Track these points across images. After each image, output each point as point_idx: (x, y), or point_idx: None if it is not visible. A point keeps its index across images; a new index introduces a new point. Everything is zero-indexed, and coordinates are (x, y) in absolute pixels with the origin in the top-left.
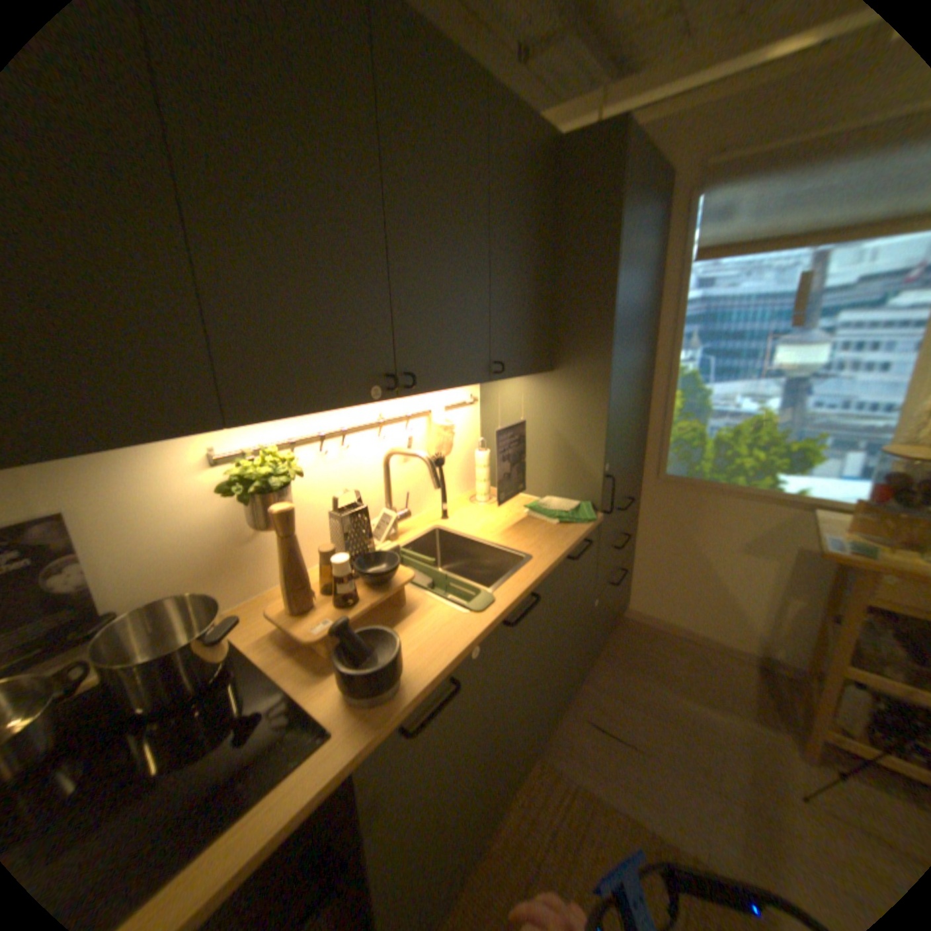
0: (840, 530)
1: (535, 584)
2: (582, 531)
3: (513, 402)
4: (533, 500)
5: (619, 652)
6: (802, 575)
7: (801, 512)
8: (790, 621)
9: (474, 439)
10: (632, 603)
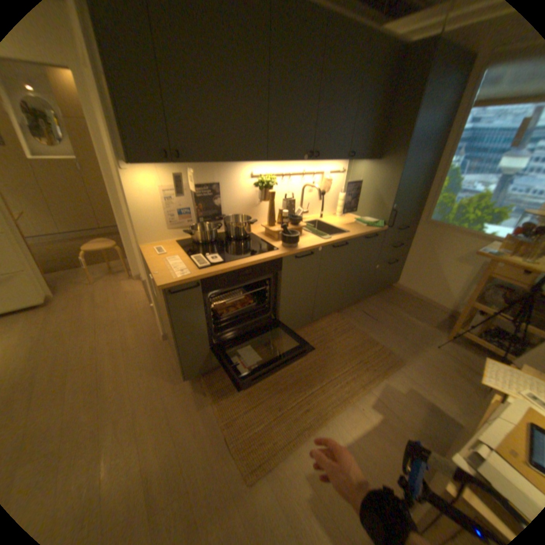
0: (496, 248)
1: (346, 238)
2: (374, 230)
3: (360, 173)
4: (359, 218)
5: (385, 296)
6: (481, 273)
7: (489, 243)
8: (470, 295)
9: (339, 189)
10: (399, 281)
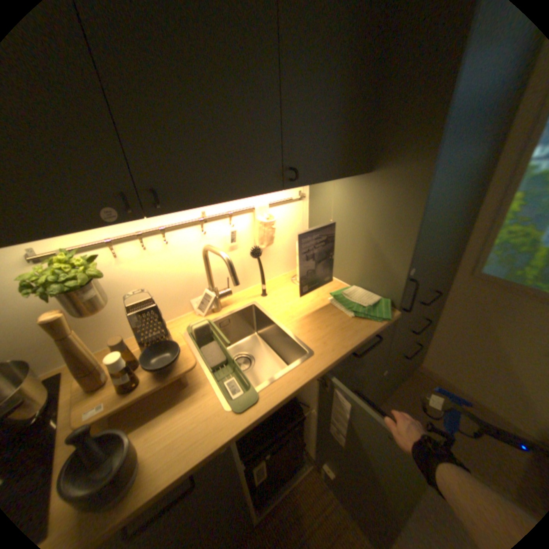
0: None
1: (304, 385)
2: (374, 328)
3: (334, 200)
4: (341, 287)
5: (404, 398)
6: None
7: None
8: None
9: (299, 230)
10: (425, 363)
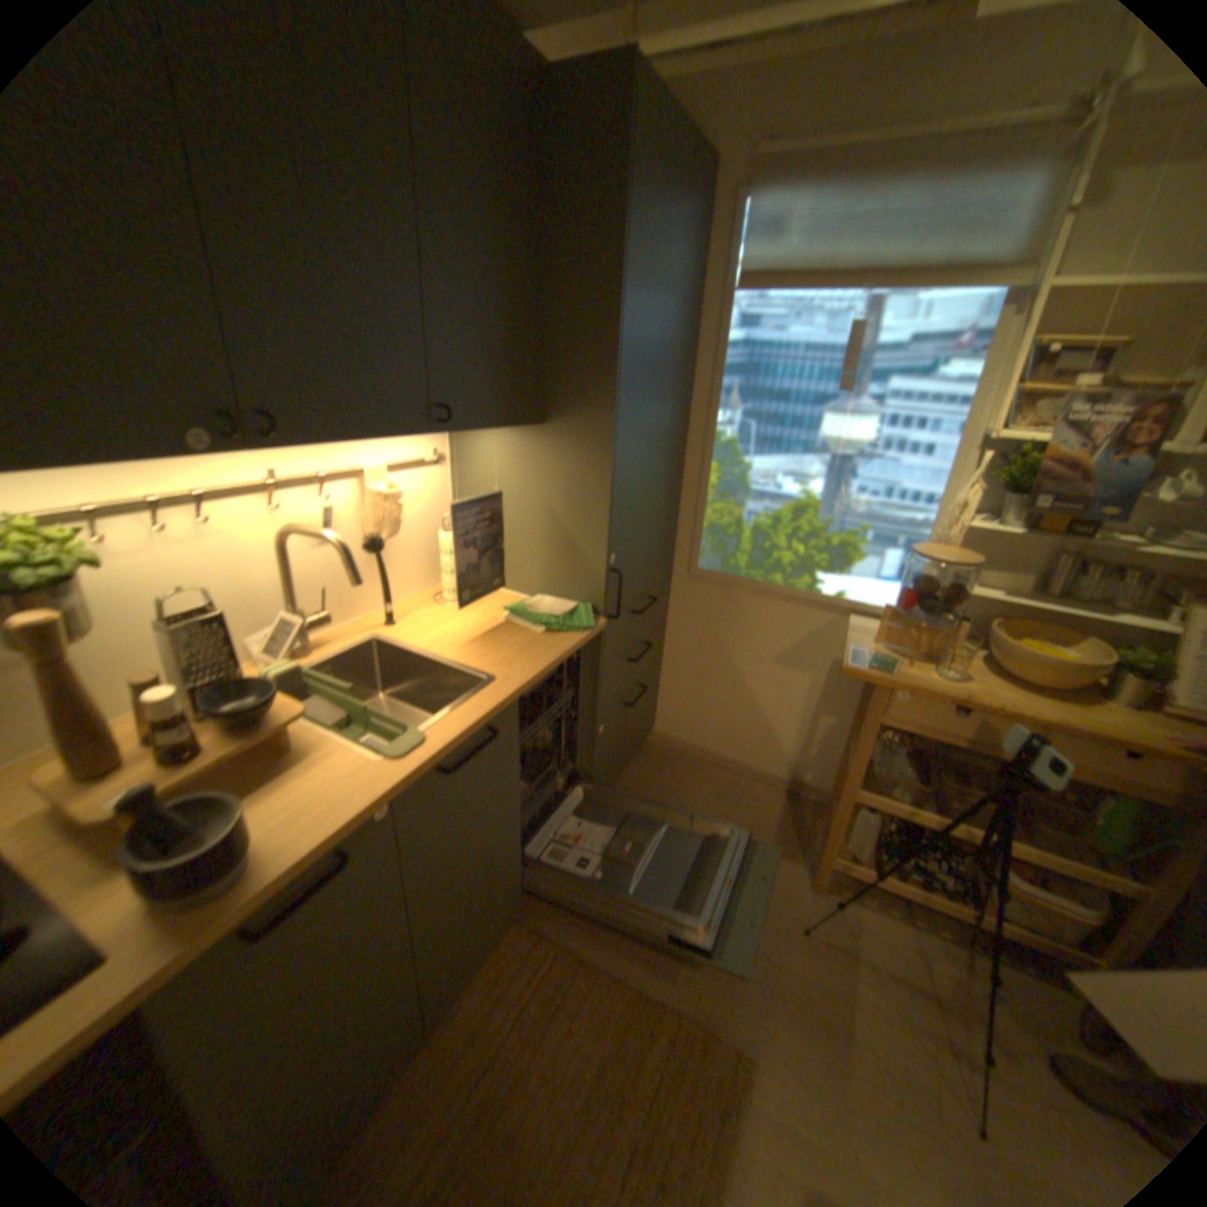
0: (867, 640)
1: (489, 717)
2: (573, 643)
3: (493, 465)
4: (519, 601)
5: (634, 784)
6: (833, 689)
7: (837, 618)
8: (819, 740)
9: (440, 516)
10: (656, 726)
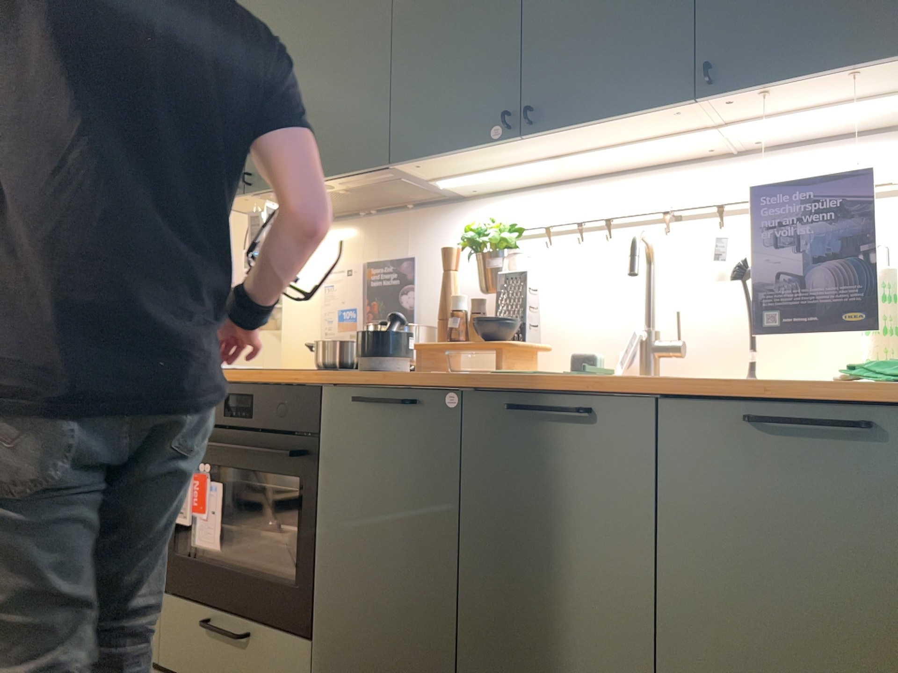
0: None
1: (587, 385)
2: (860, 392)
3: None
4: None
5: None
6: None
7: None
8: None
9: None
10: None
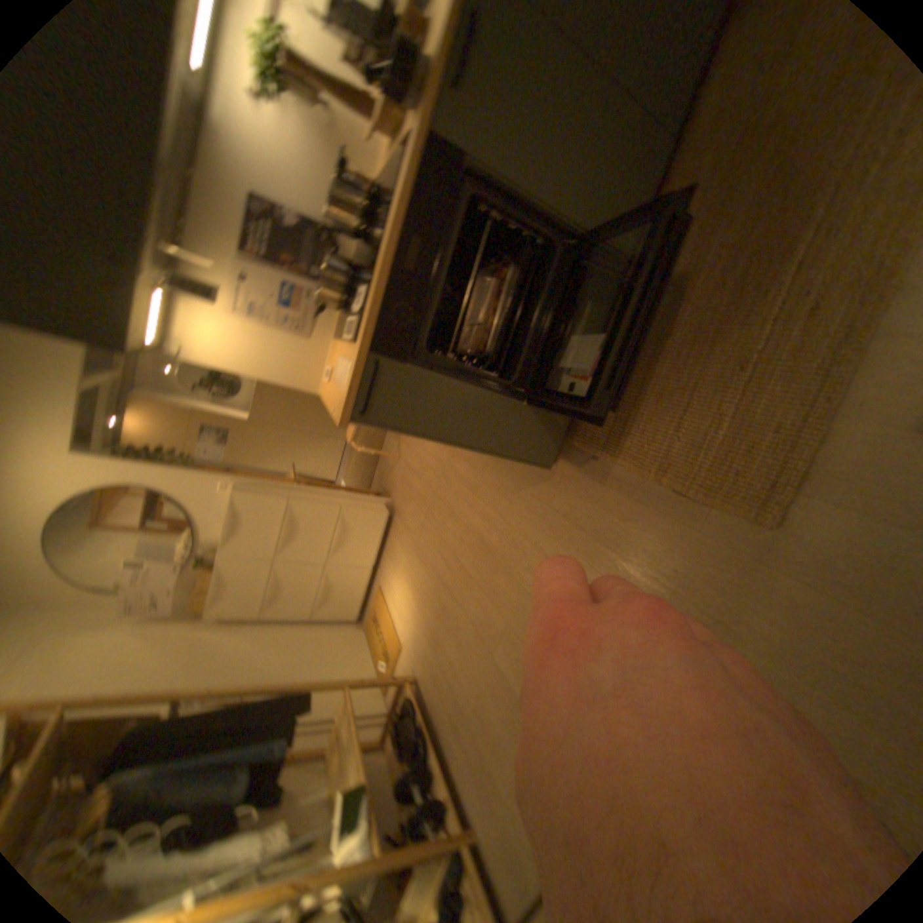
0: None
1: None
2: None
3: None
4: None
5: None
6: None
7: None
8: None
9: None
10: None
